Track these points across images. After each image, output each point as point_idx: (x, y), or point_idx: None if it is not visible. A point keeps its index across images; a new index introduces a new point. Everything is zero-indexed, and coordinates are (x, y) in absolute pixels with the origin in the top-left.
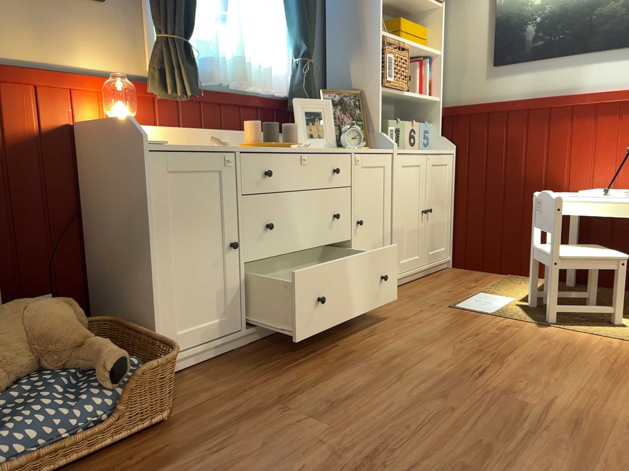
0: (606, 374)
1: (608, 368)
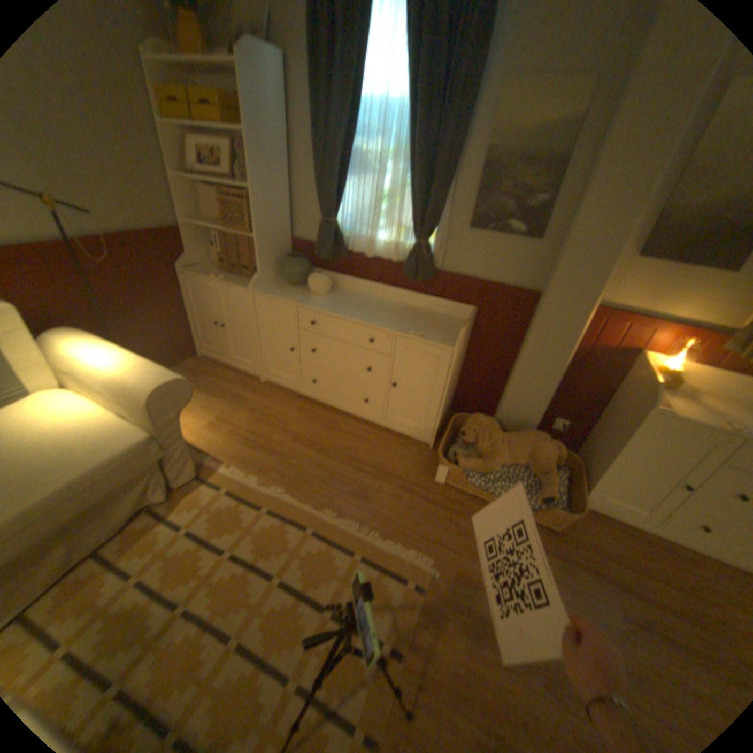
0: None
1: None
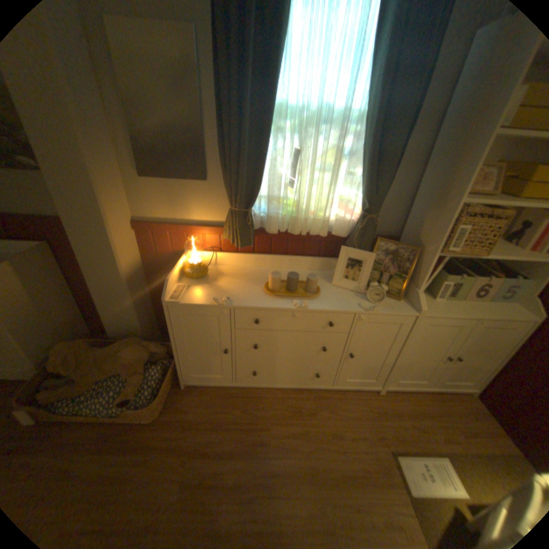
0: None
1: None
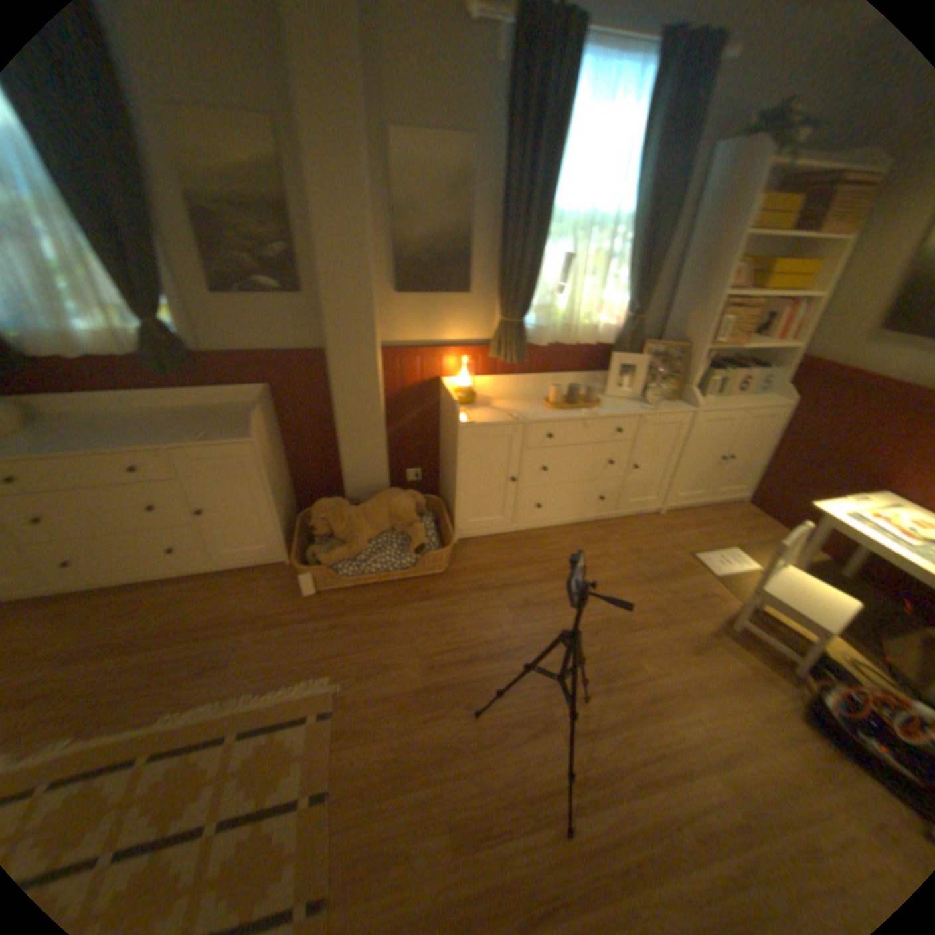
0: (735, 682)
1: (745, 679)
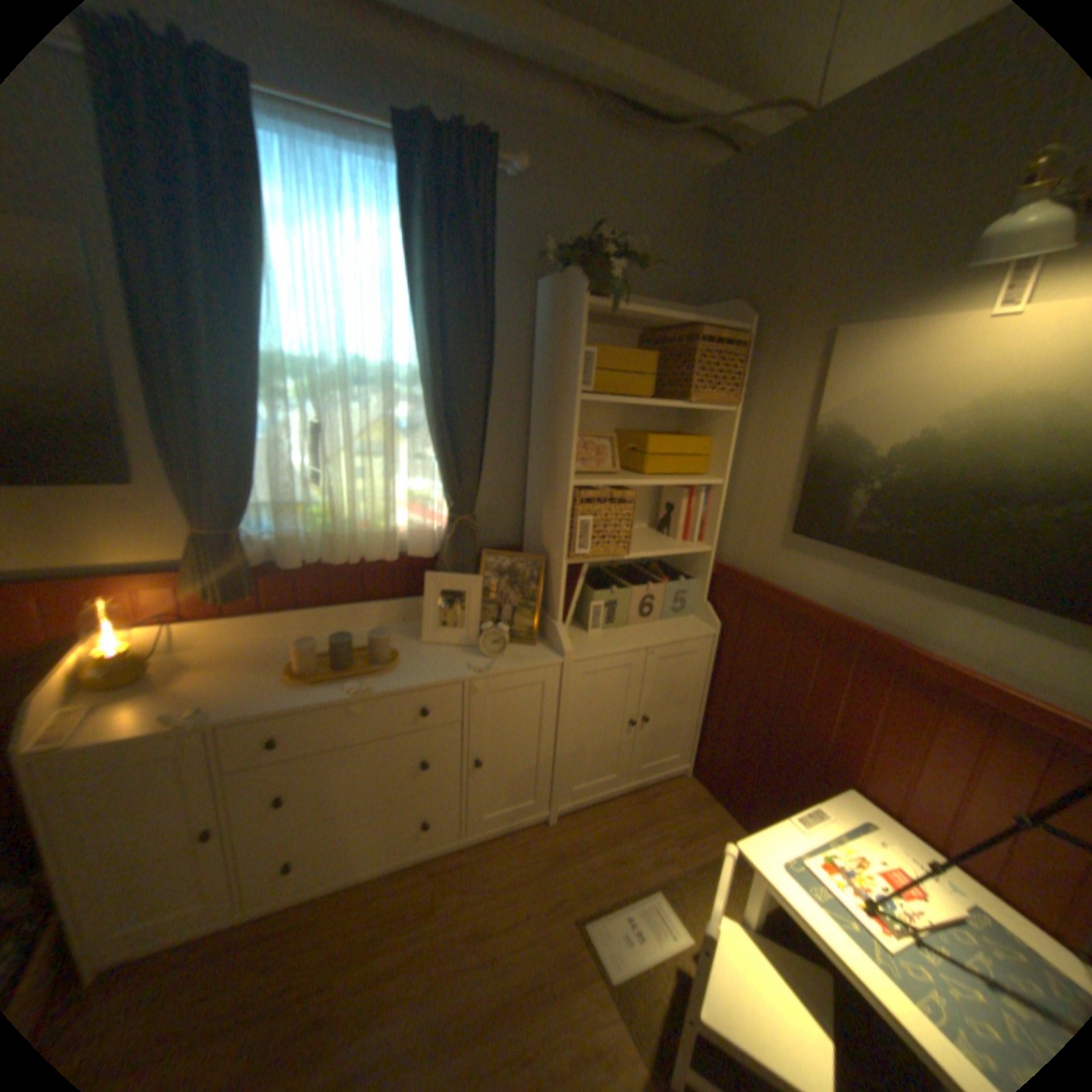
0: None
1: None
